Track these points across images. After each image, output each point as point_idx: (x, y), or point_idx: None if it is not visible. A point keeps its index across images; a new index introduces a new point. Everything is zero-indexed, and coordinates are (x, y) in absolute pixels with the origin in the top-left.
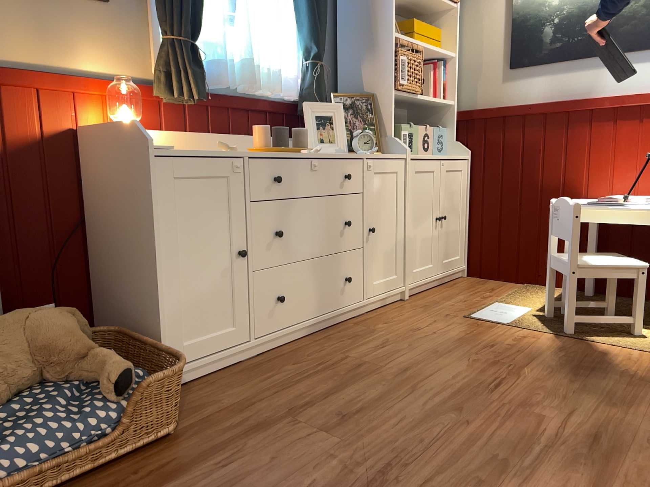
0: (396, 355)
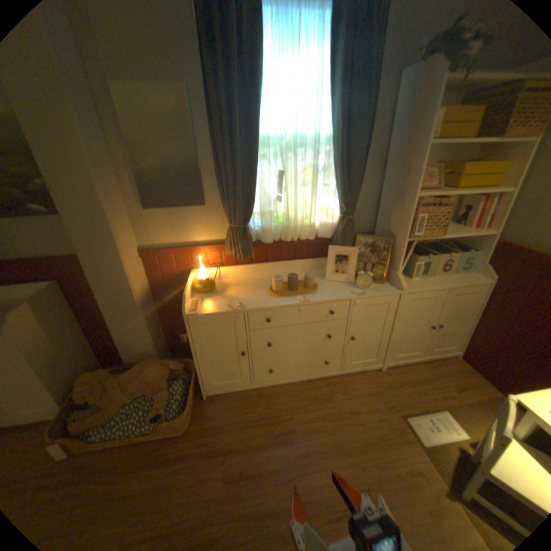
0: (317, 436)
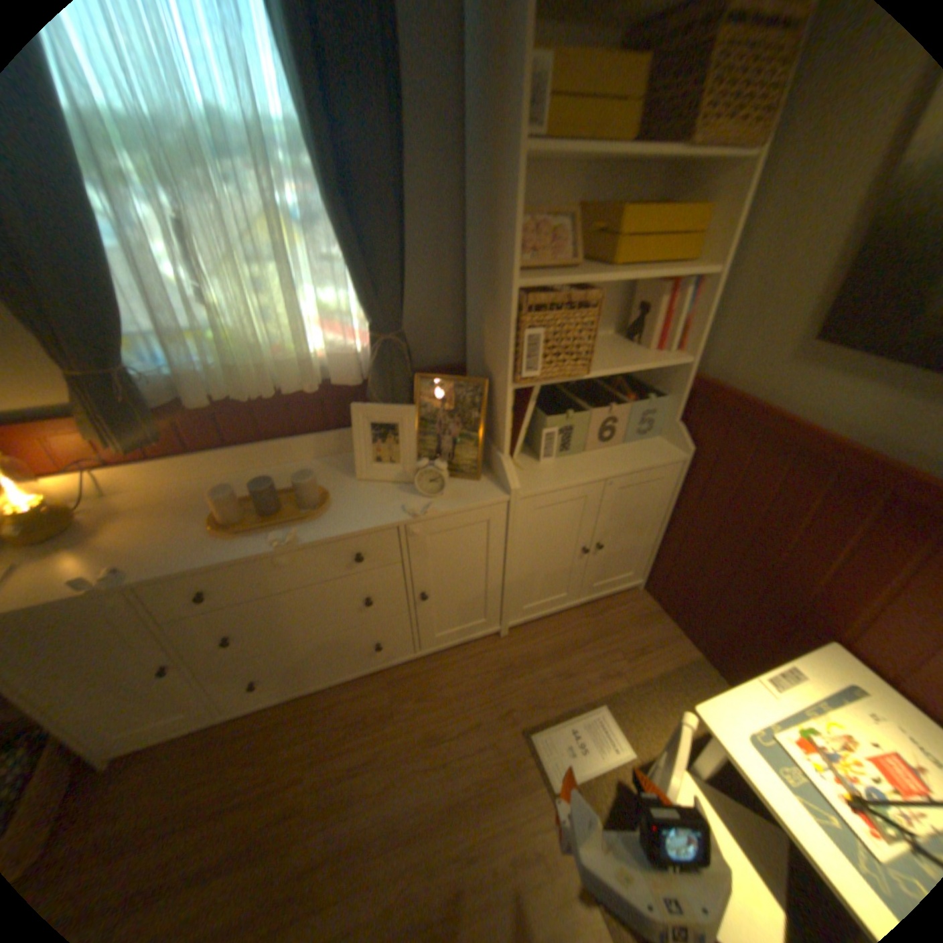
0: (347, 811)
